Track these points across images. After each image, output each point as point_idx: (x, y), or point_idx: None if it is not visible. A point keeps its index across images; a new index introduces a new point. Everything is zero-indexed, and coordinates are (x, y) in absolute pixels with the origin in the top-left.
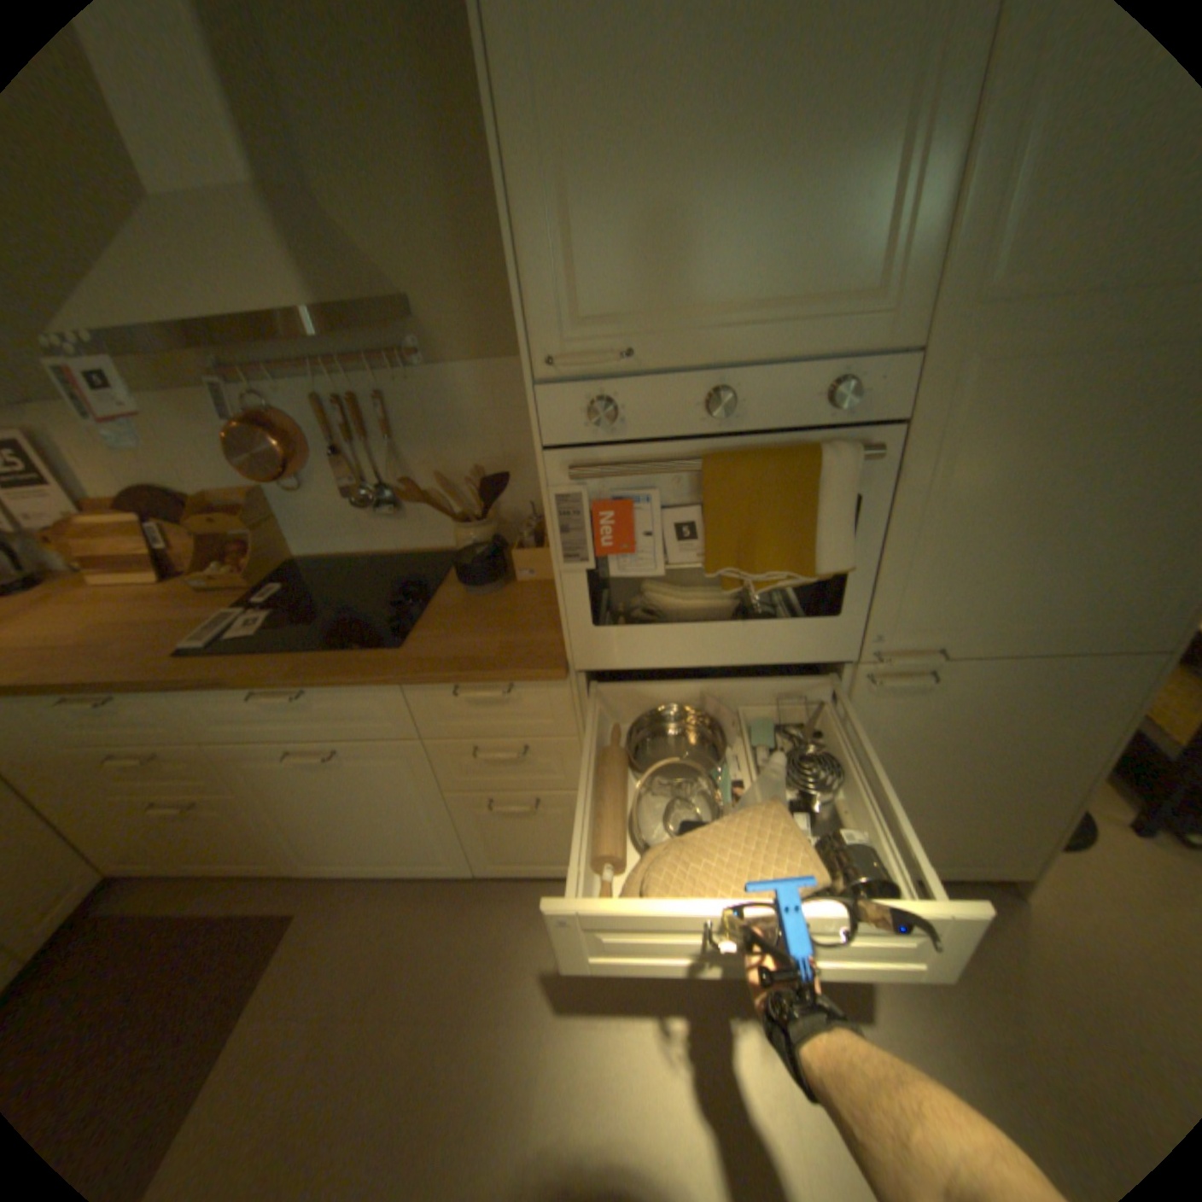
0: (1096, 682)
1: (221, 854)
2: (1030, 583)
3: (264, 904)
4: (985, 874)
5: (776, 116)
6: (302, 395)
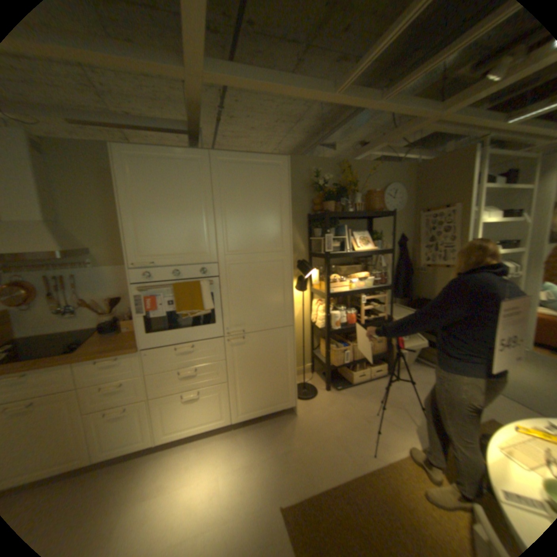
0: (281, 335)
1: None
2: (256, 311)
3: None
4: (282, 407)
5: (180, 226)
6: (42, 277)
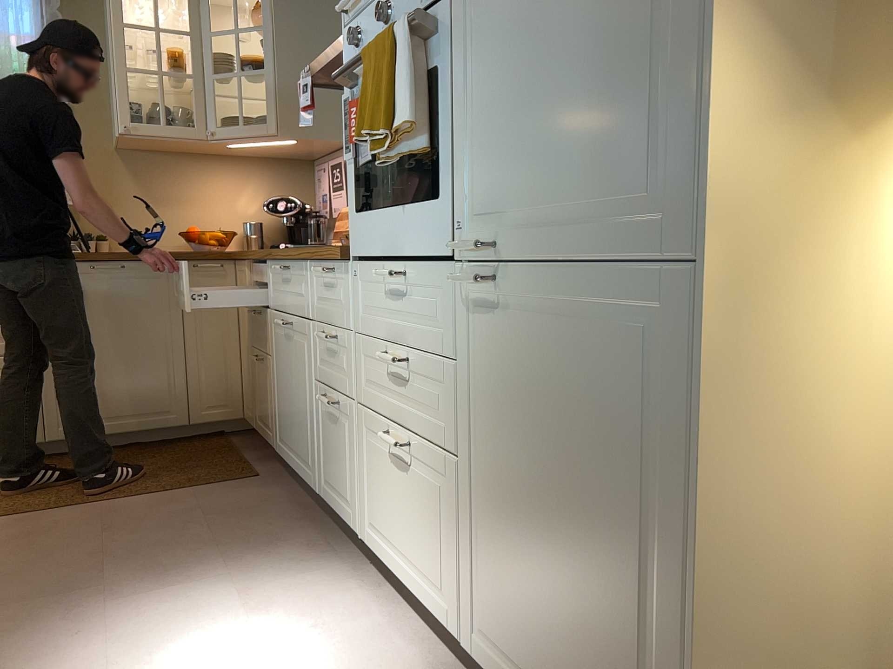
0: (642, 320)
1: (265, 413)
2: (545, 143)
3: (263, 467)
4: None
5: None
6: None
